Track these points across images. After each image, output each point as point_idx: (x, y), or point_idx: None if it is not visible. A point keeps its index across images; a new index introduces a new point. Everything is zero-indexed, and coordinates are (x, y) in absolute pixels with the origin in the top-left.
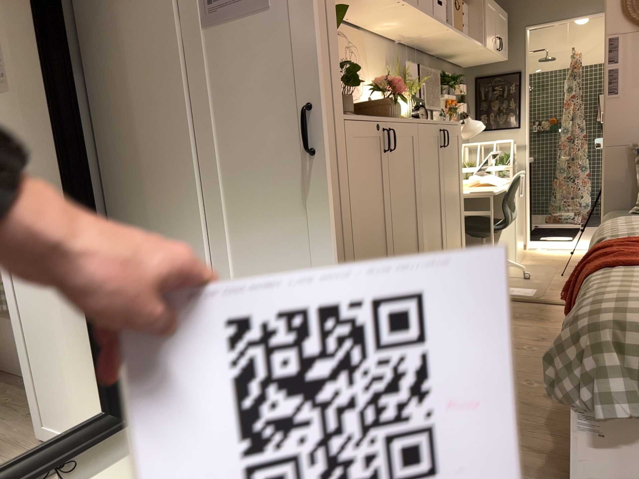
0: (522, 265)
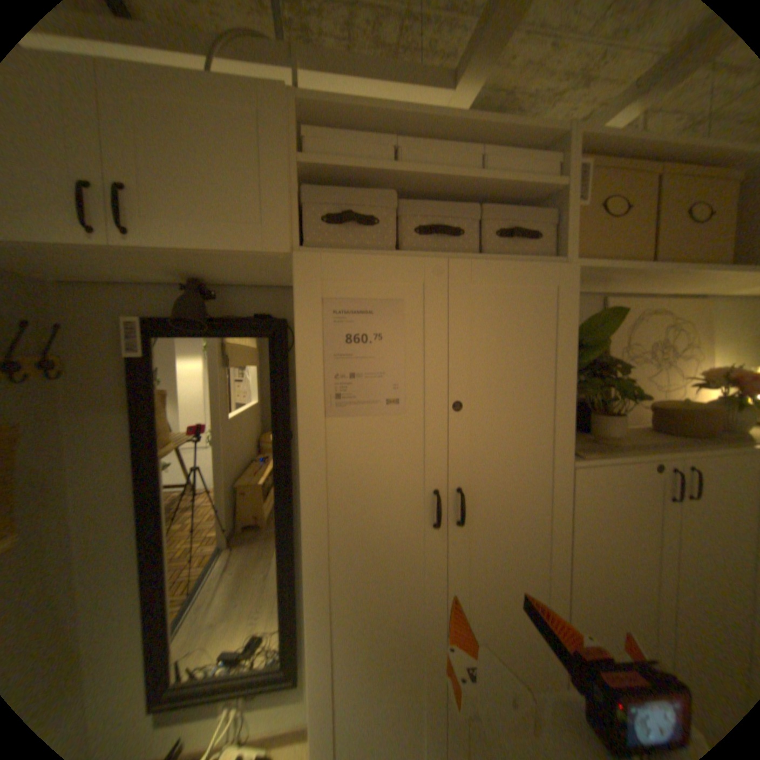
0: None
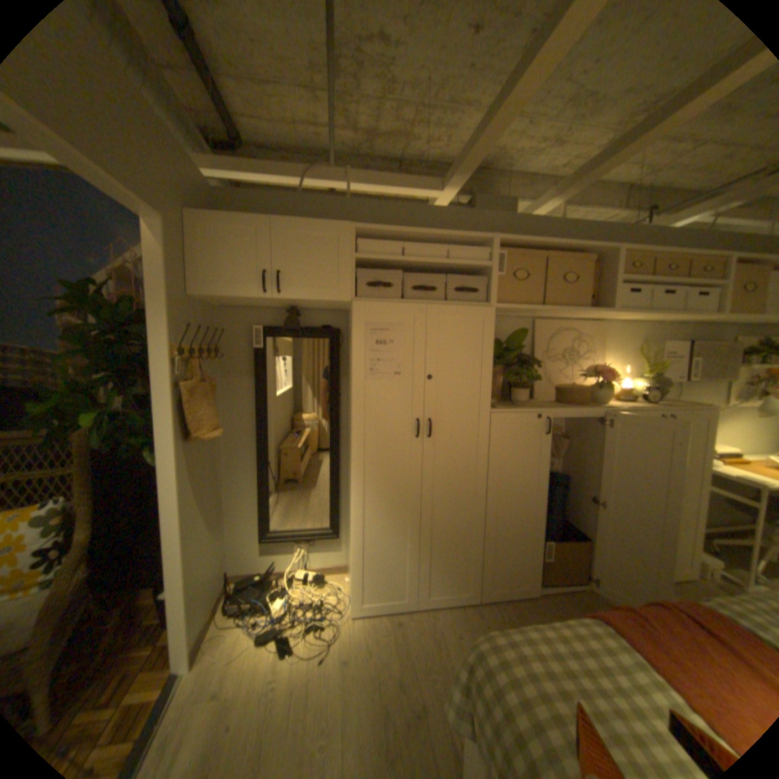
0: None
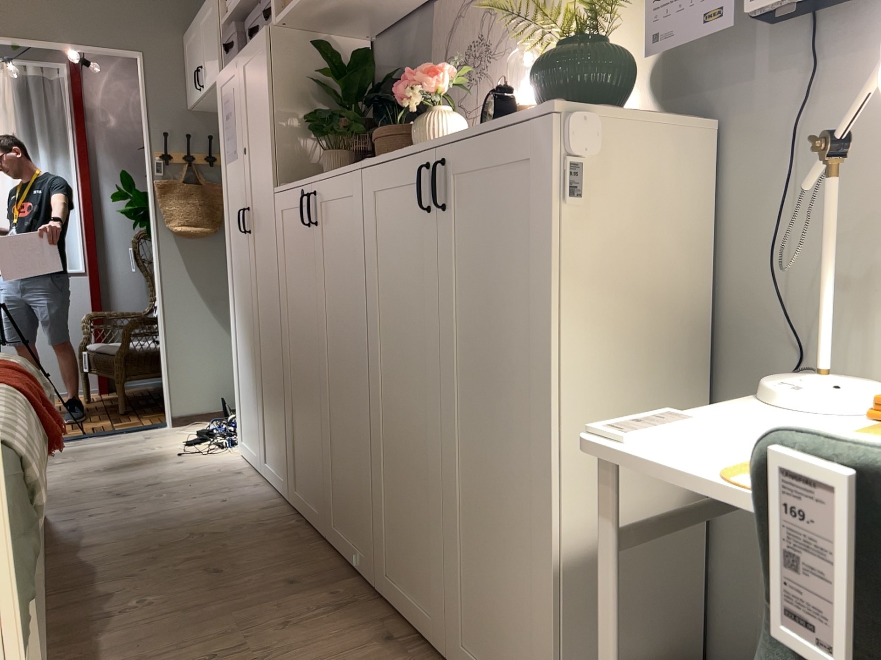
0: None
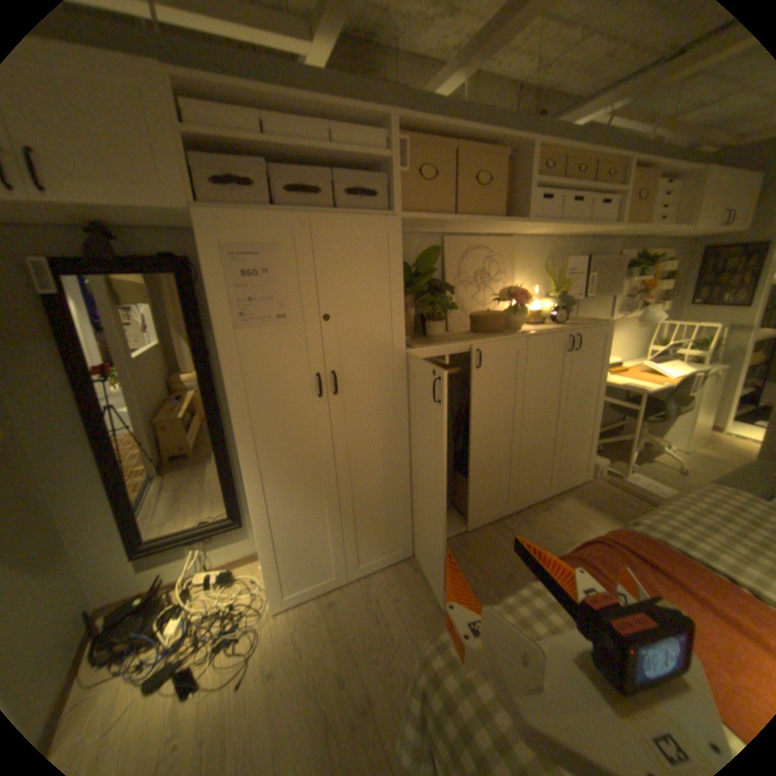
0: (682, 462)
